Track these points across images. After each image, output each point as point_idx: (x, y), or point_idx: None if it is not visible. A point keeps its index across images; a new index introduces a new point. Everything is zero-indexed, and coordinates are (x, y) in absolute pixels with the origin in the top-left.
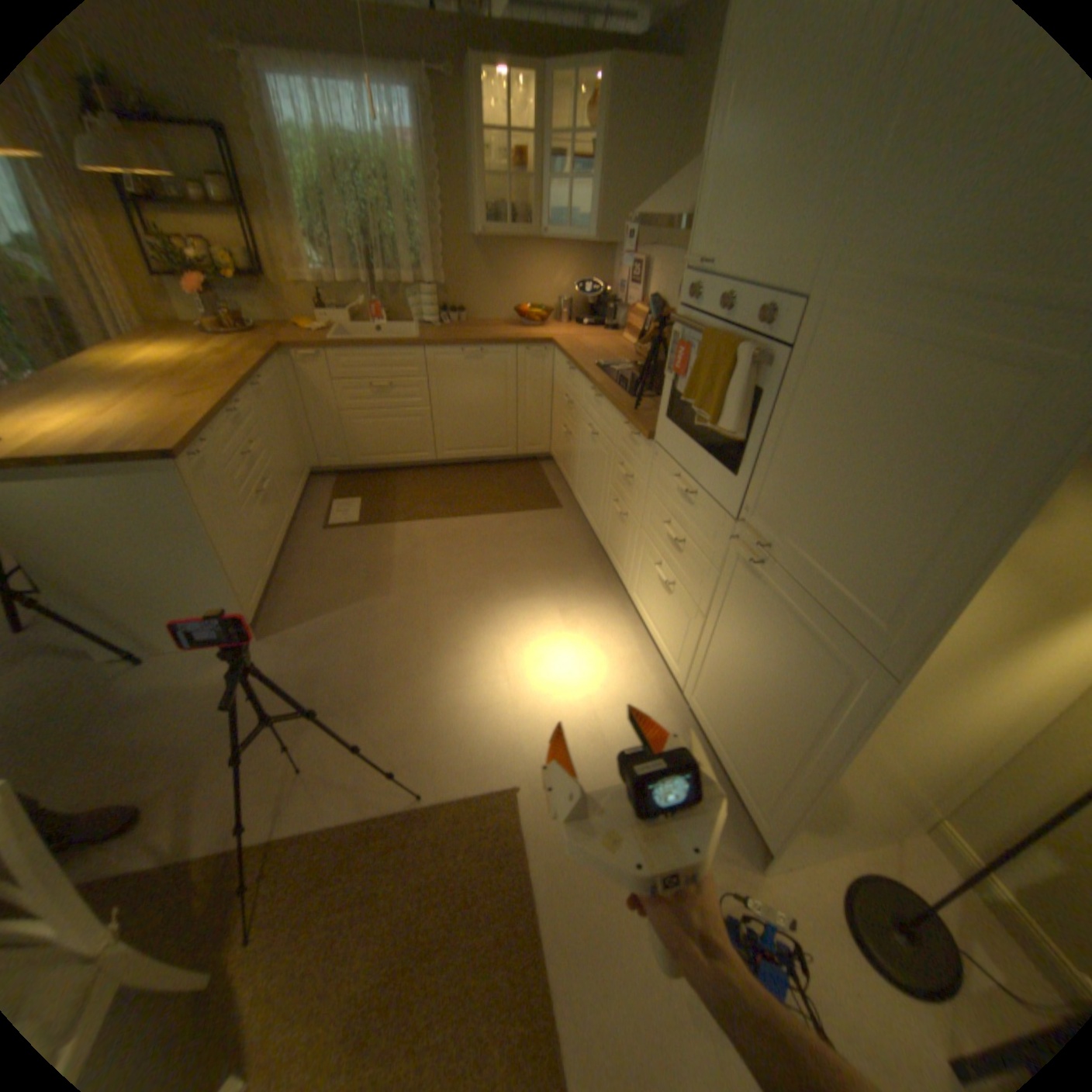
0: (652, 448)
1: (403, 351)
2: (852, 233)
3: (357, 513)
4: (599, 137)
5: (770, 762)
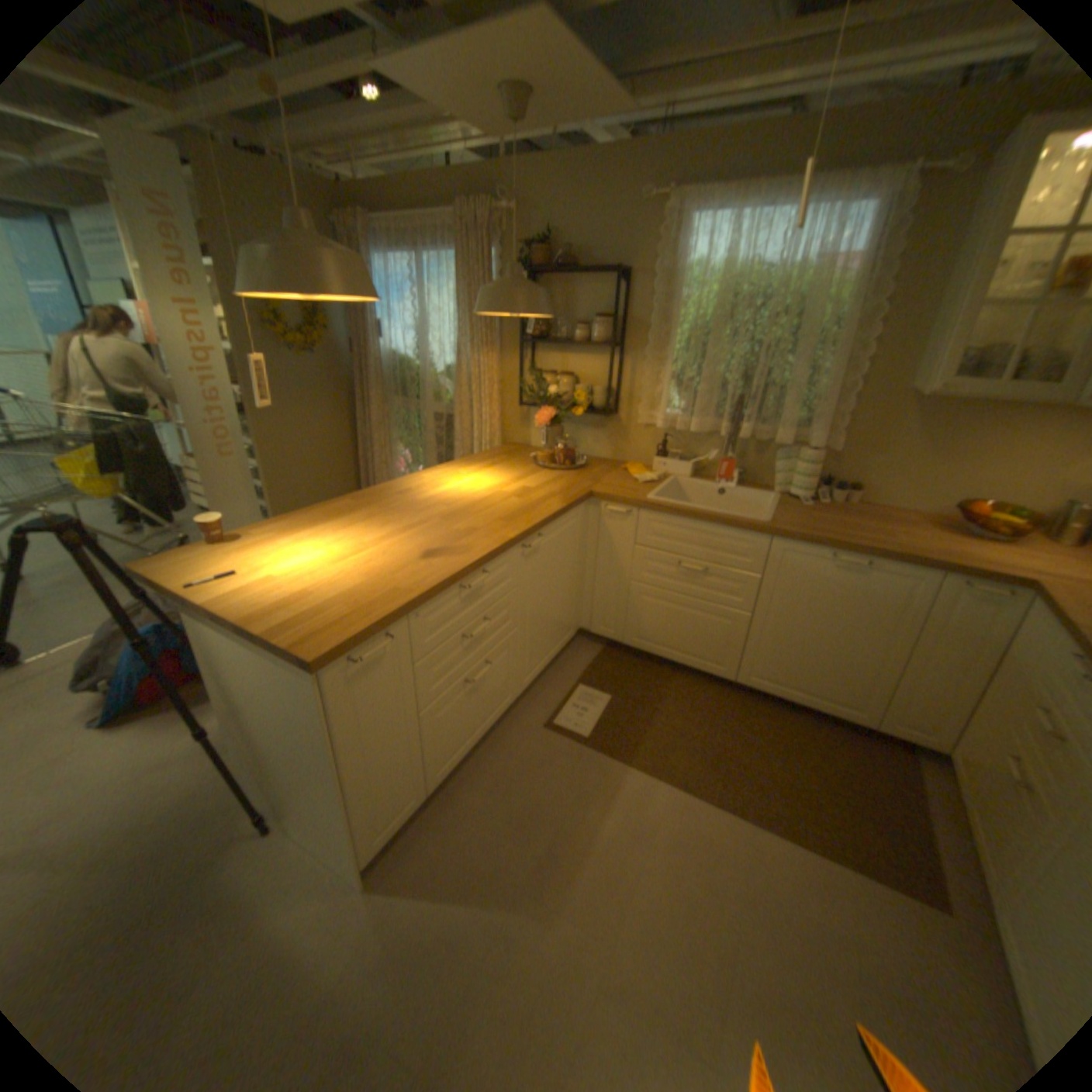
0: None
1: (740, 533)
2: None
3: (595, 721)
4: None
5: None
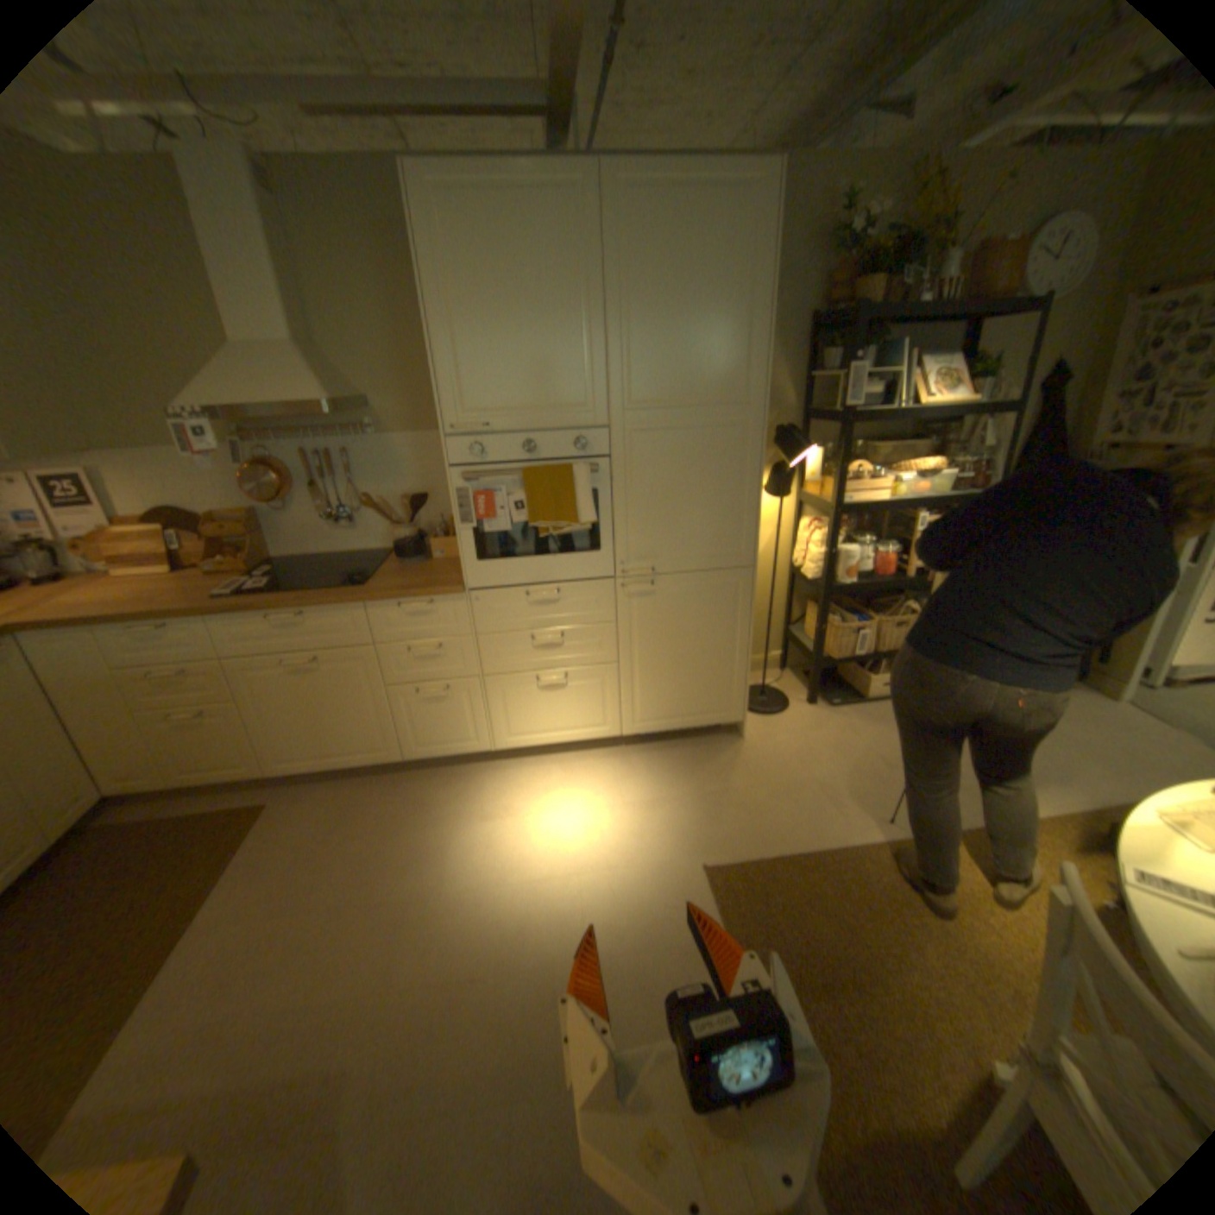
0: (466, 596)
1: None
2: (626, 388)
3: None
4: None
5: (716, 675)
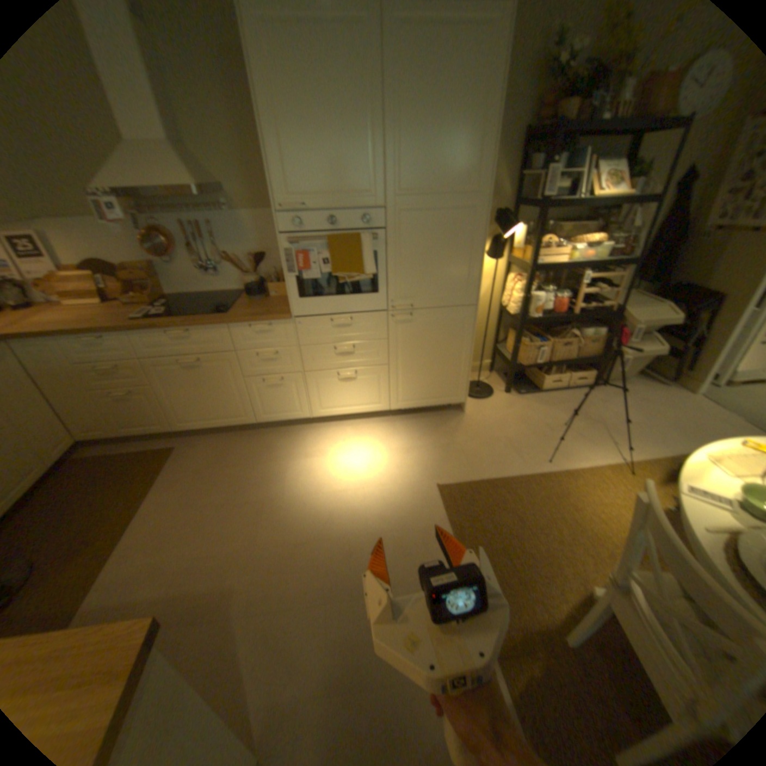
0: (293, 322)
1: None
2: (398, 181)
3: None
4: None
5: (449, 374)
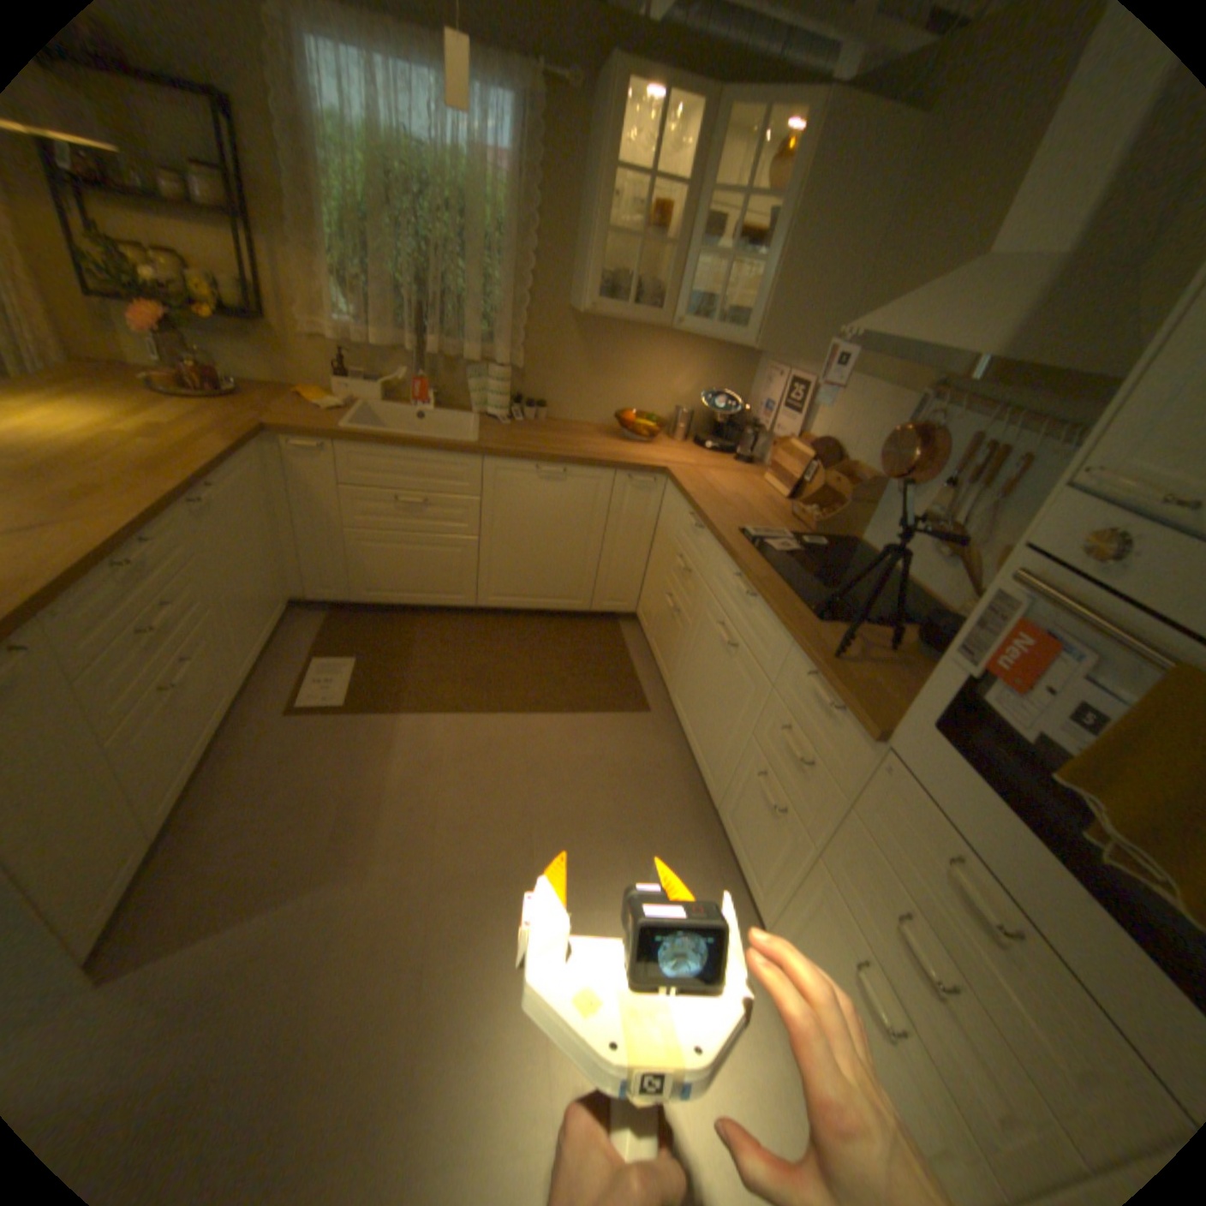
0: (883, 754)
1: (453, 458)
2: None
3: (346, 688)
4: (789, 204)
5: None
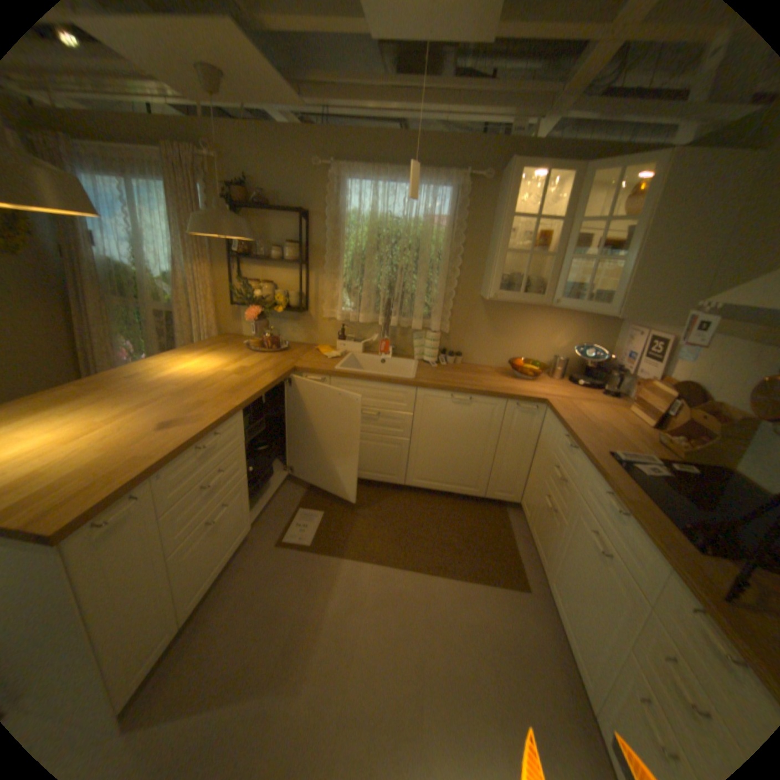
0: None
1: (398, 387)
2: None
3: (315, 532)
4: (643, 221)
5: None
